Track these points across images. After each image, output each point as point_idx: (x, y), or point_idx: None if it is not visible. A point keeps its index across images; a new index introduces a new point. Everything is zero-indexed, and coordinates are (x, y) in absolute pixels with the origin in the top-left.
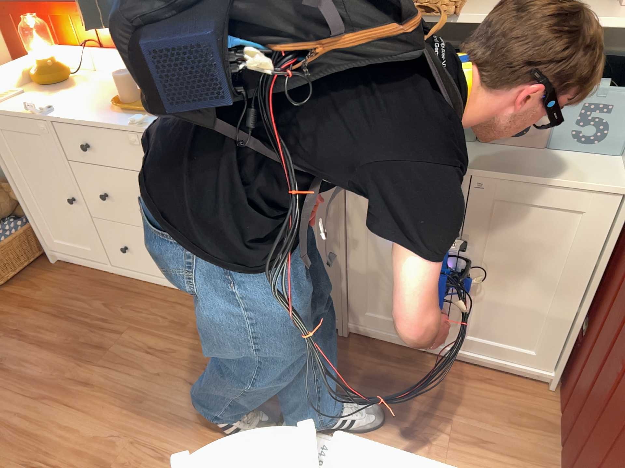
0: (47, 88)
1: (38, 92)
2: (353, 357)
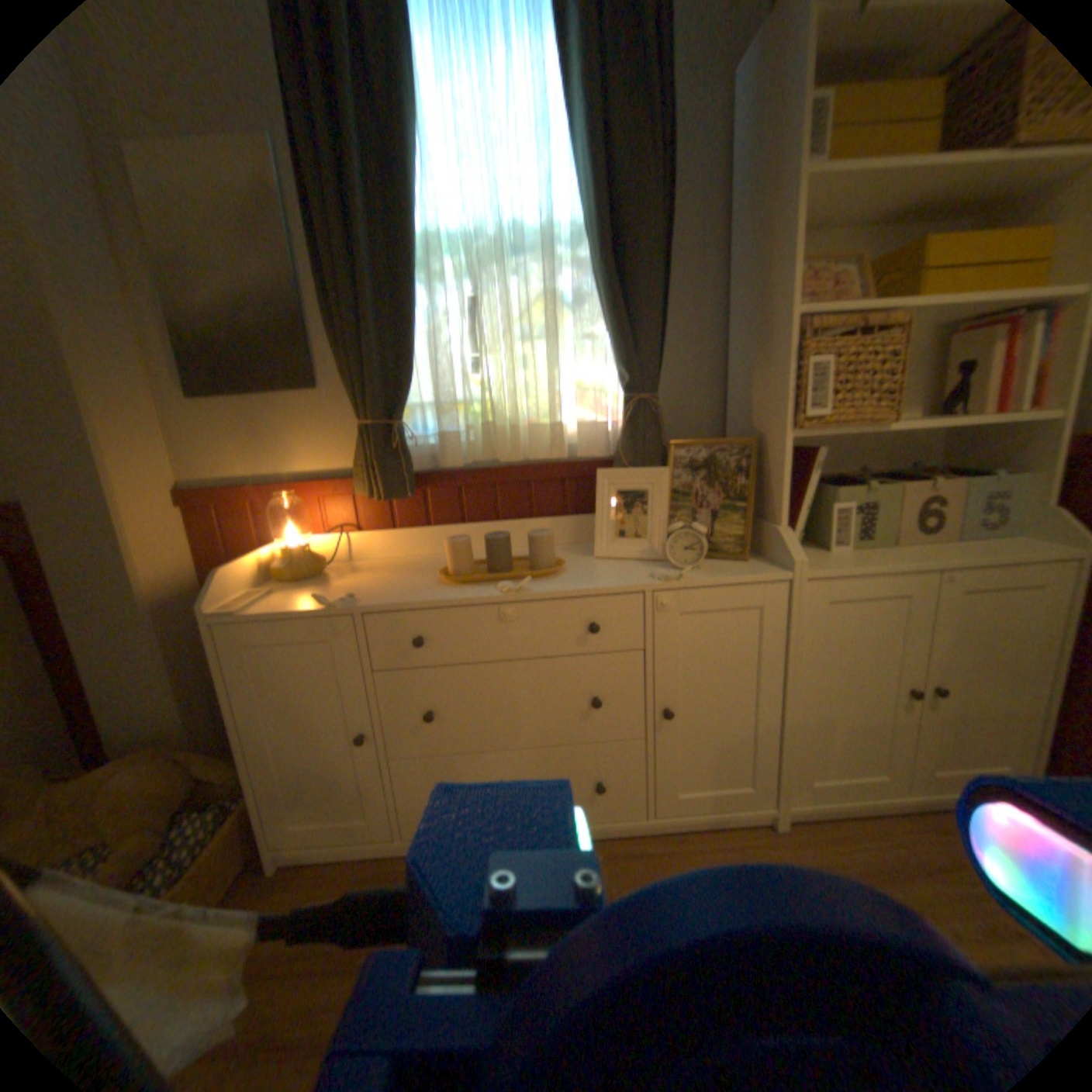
0: (272, 584)
1: (263, 590)
2: (827, 860)
